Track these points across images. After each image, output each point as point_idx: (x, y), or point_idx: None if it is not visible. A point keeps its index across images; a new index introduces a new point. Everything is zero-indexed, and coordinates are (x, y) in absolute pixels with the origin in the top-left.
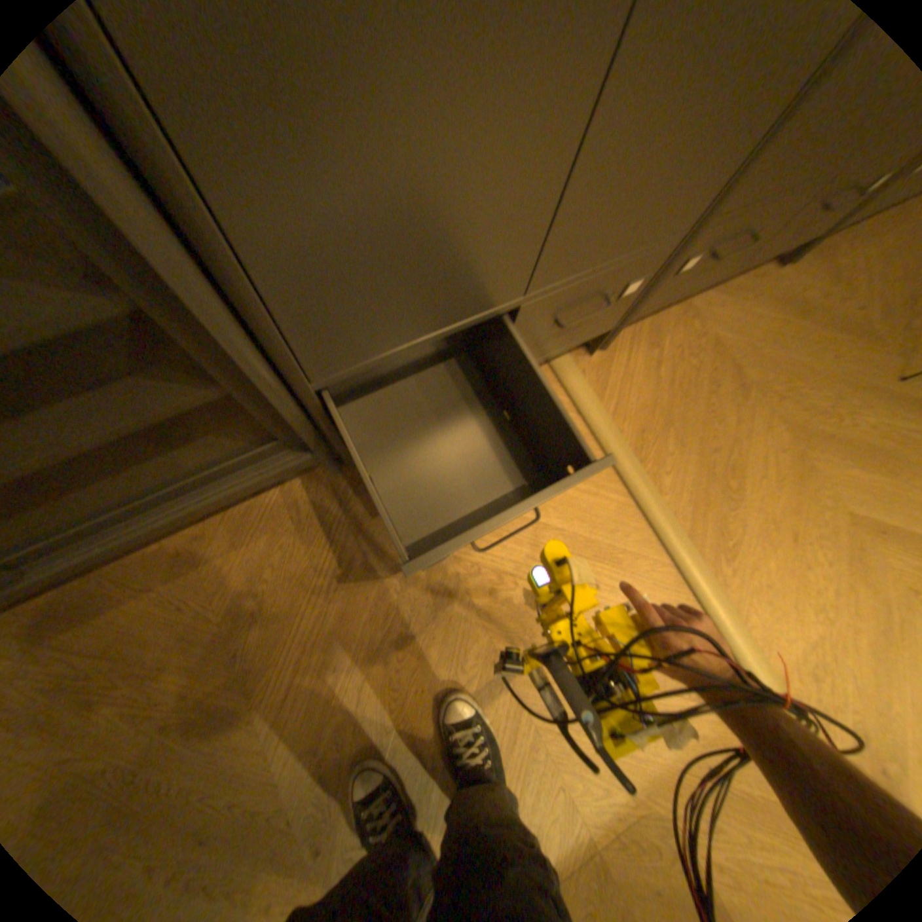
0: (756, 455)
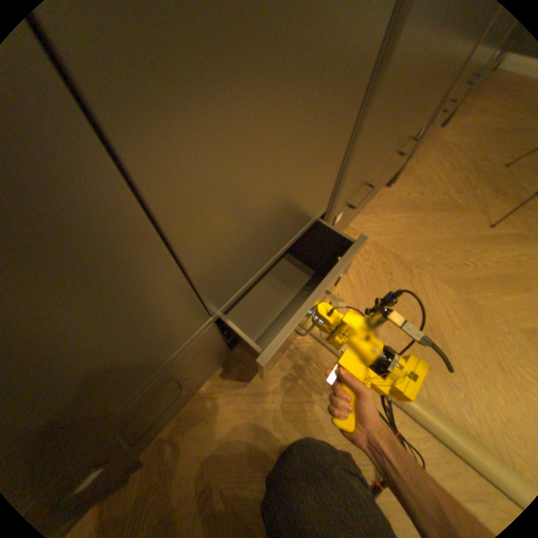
0: (439, 314)
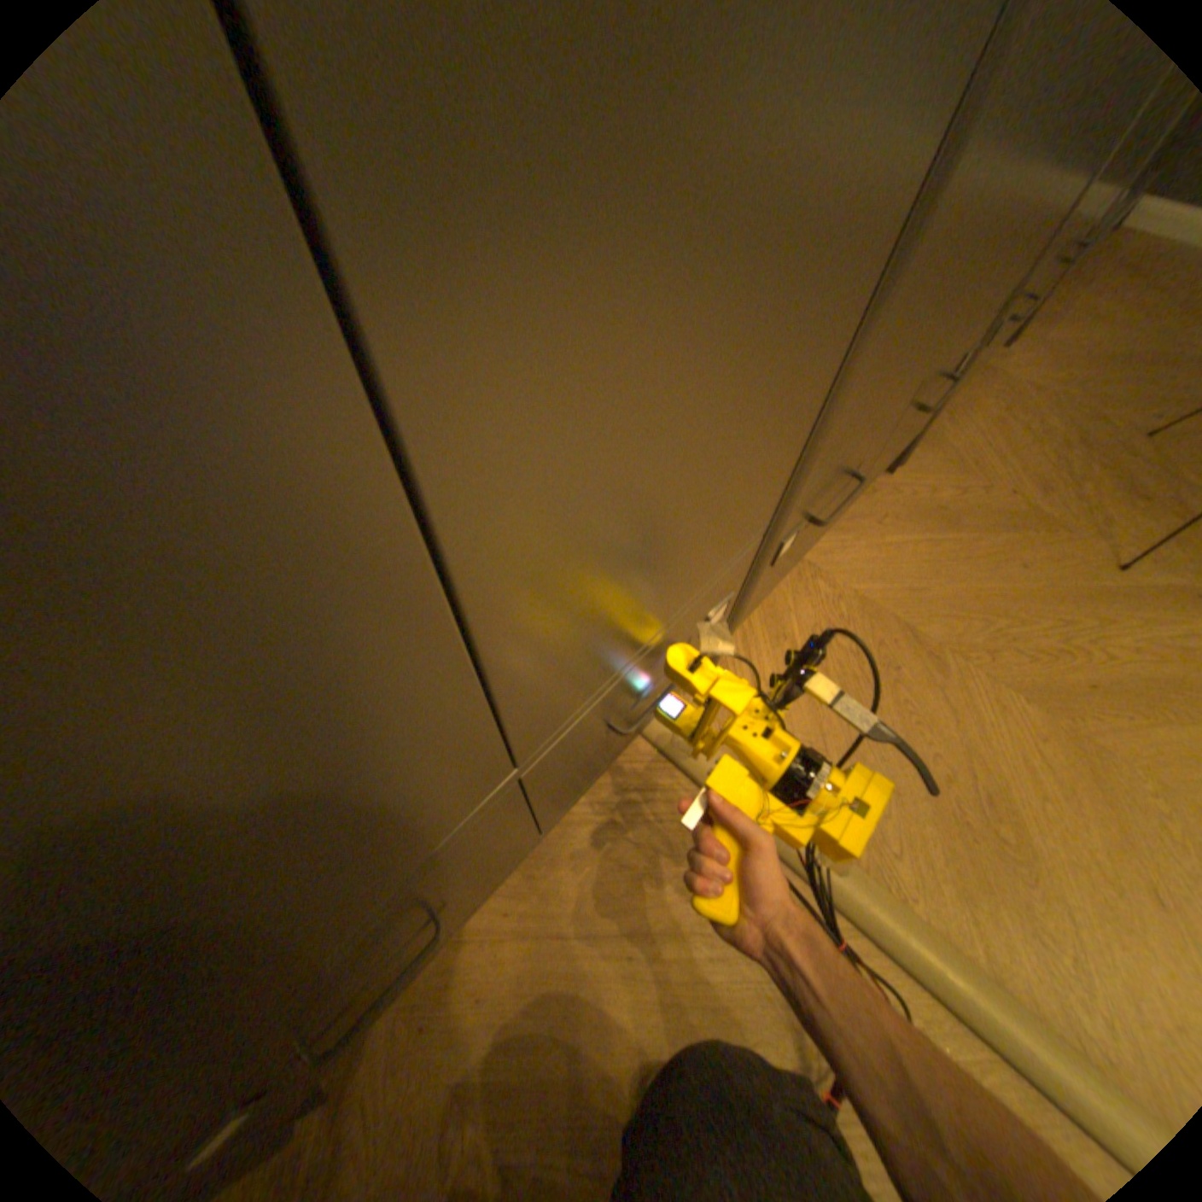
0: (1009, 764)
